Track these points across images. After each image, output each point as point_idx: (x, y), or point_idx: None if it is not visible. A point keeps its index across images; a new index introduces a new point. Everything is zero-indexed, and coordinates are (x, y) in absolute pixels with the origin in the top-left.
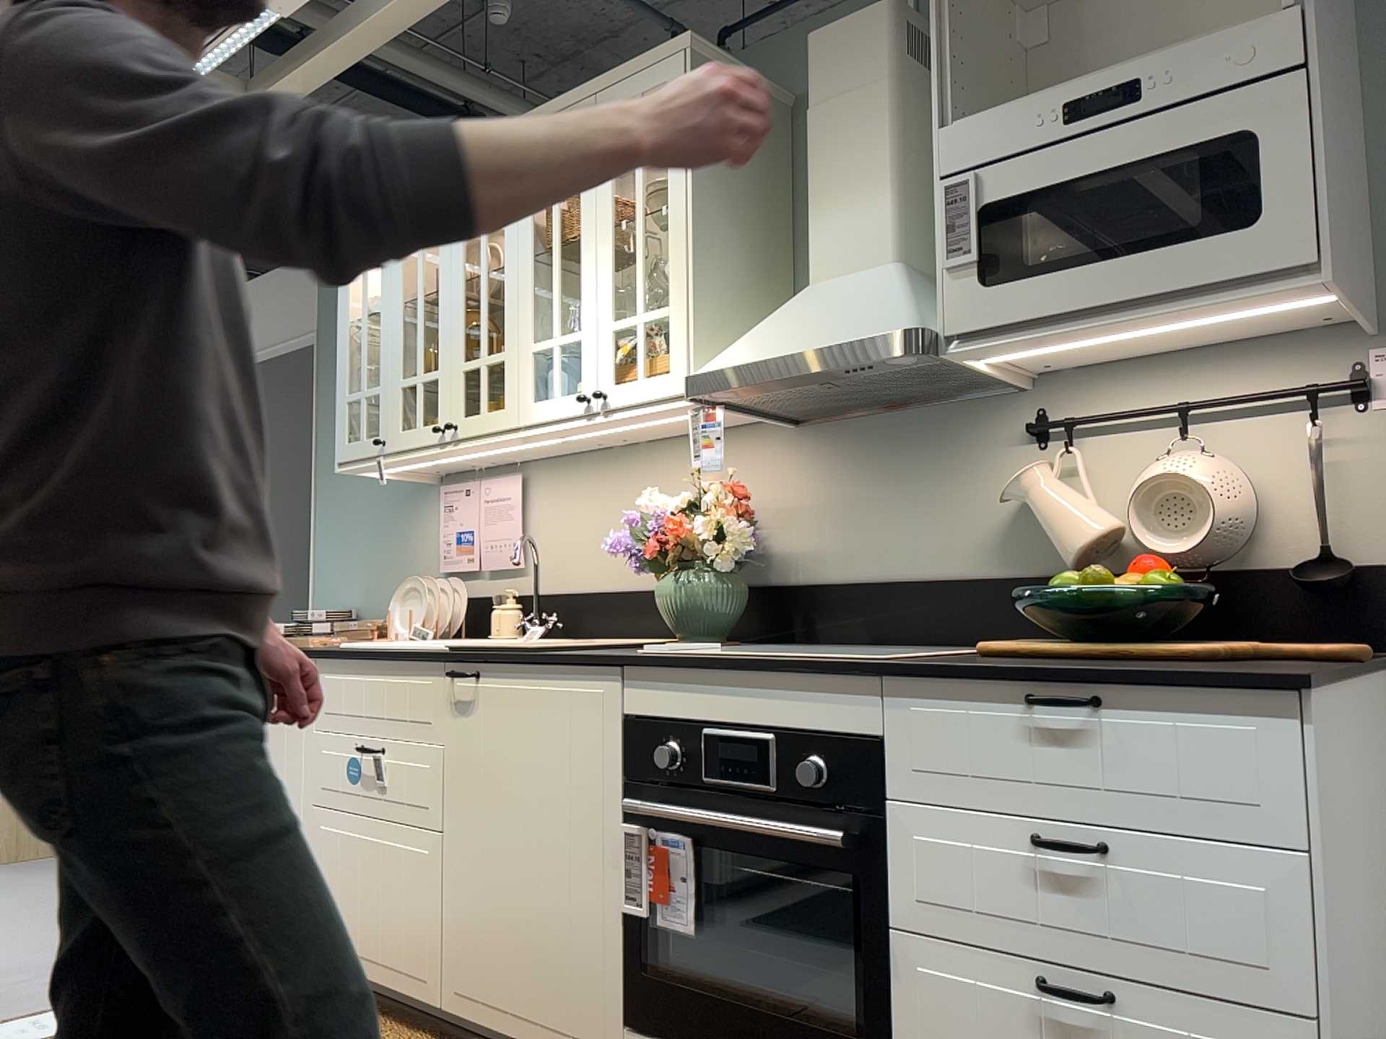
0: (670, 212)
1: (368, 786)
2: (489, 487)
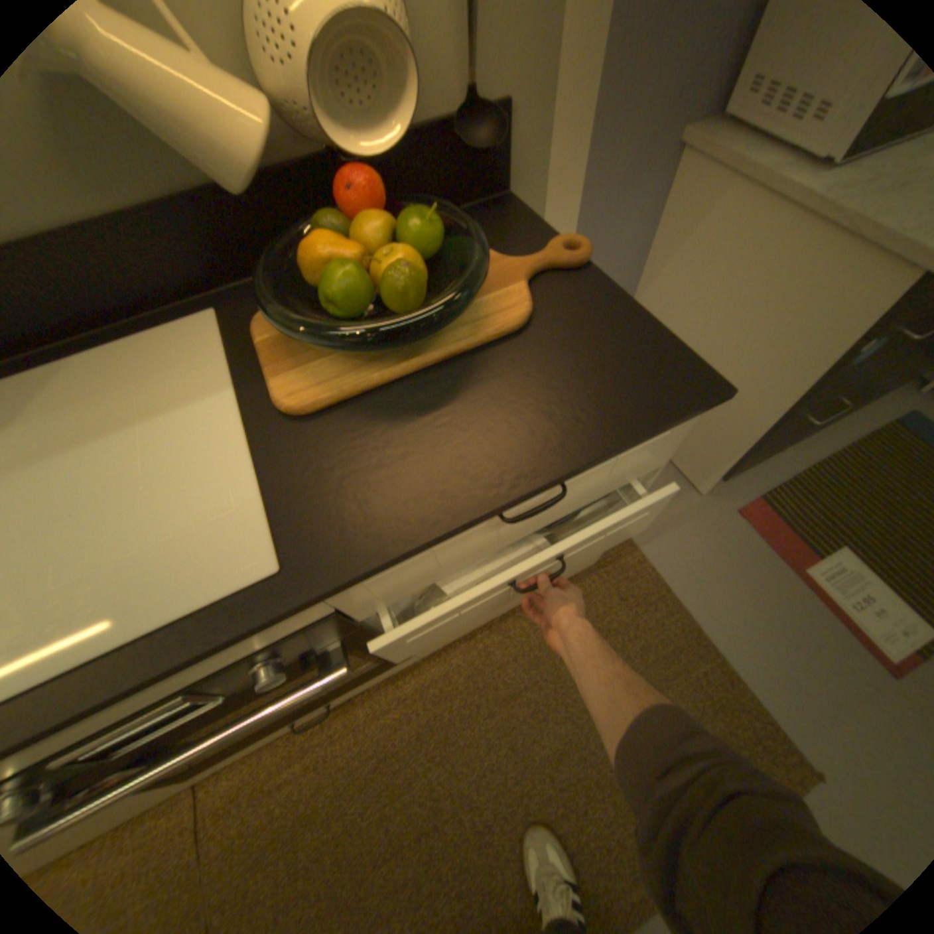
0: None
1: None
2: None
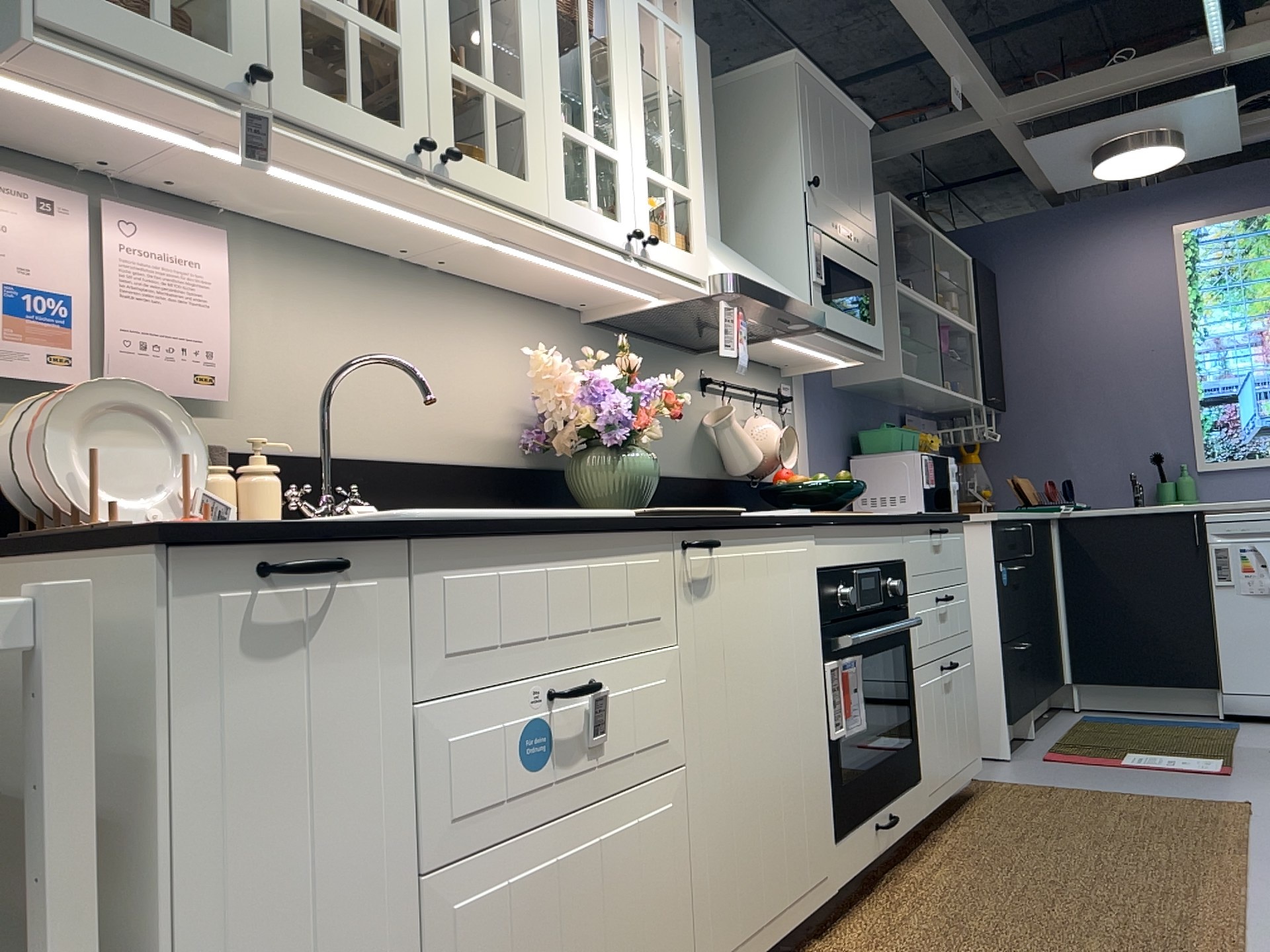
0: (690, 105)
1: (565, 759)
2: (139, 225)
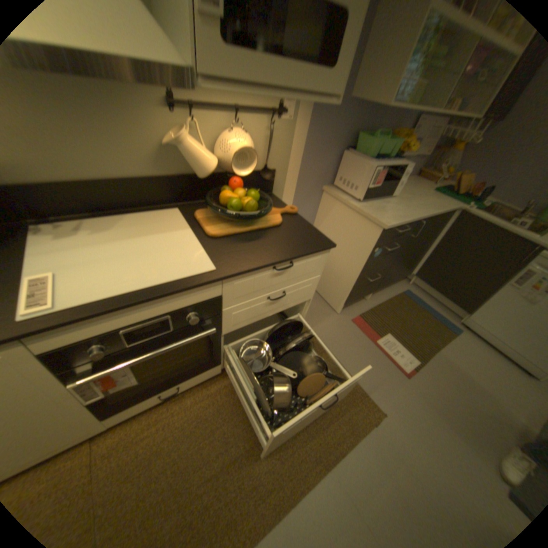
0: None
1: None
2: None
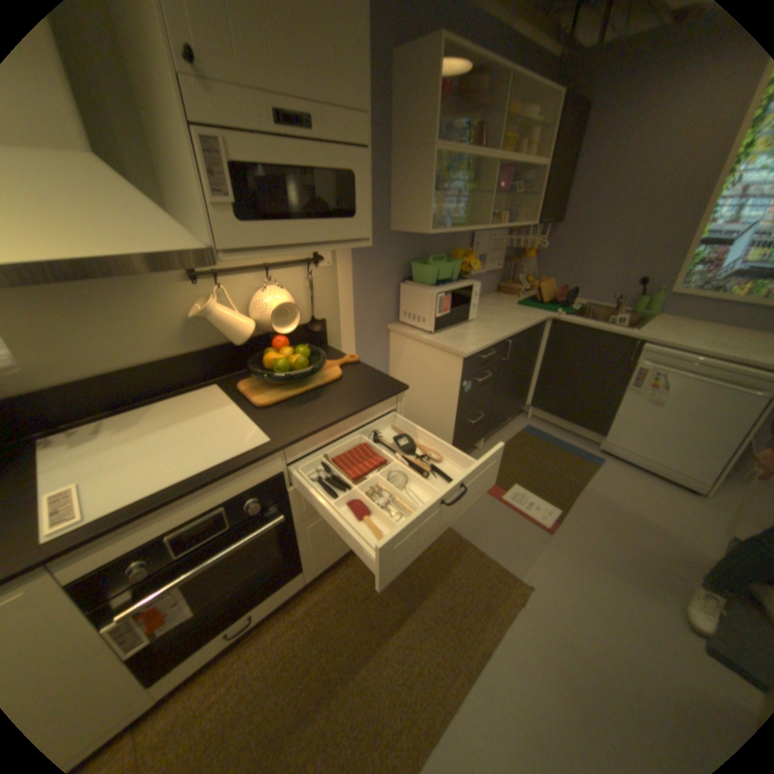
0: None
1: None
2: None
